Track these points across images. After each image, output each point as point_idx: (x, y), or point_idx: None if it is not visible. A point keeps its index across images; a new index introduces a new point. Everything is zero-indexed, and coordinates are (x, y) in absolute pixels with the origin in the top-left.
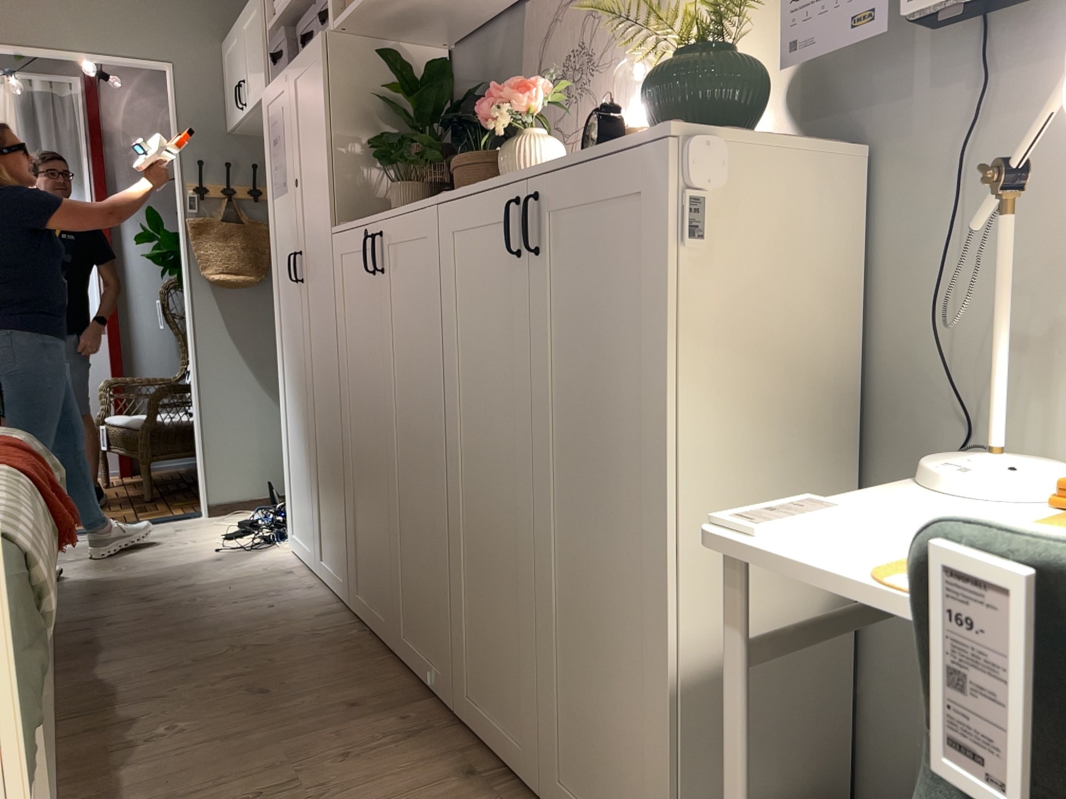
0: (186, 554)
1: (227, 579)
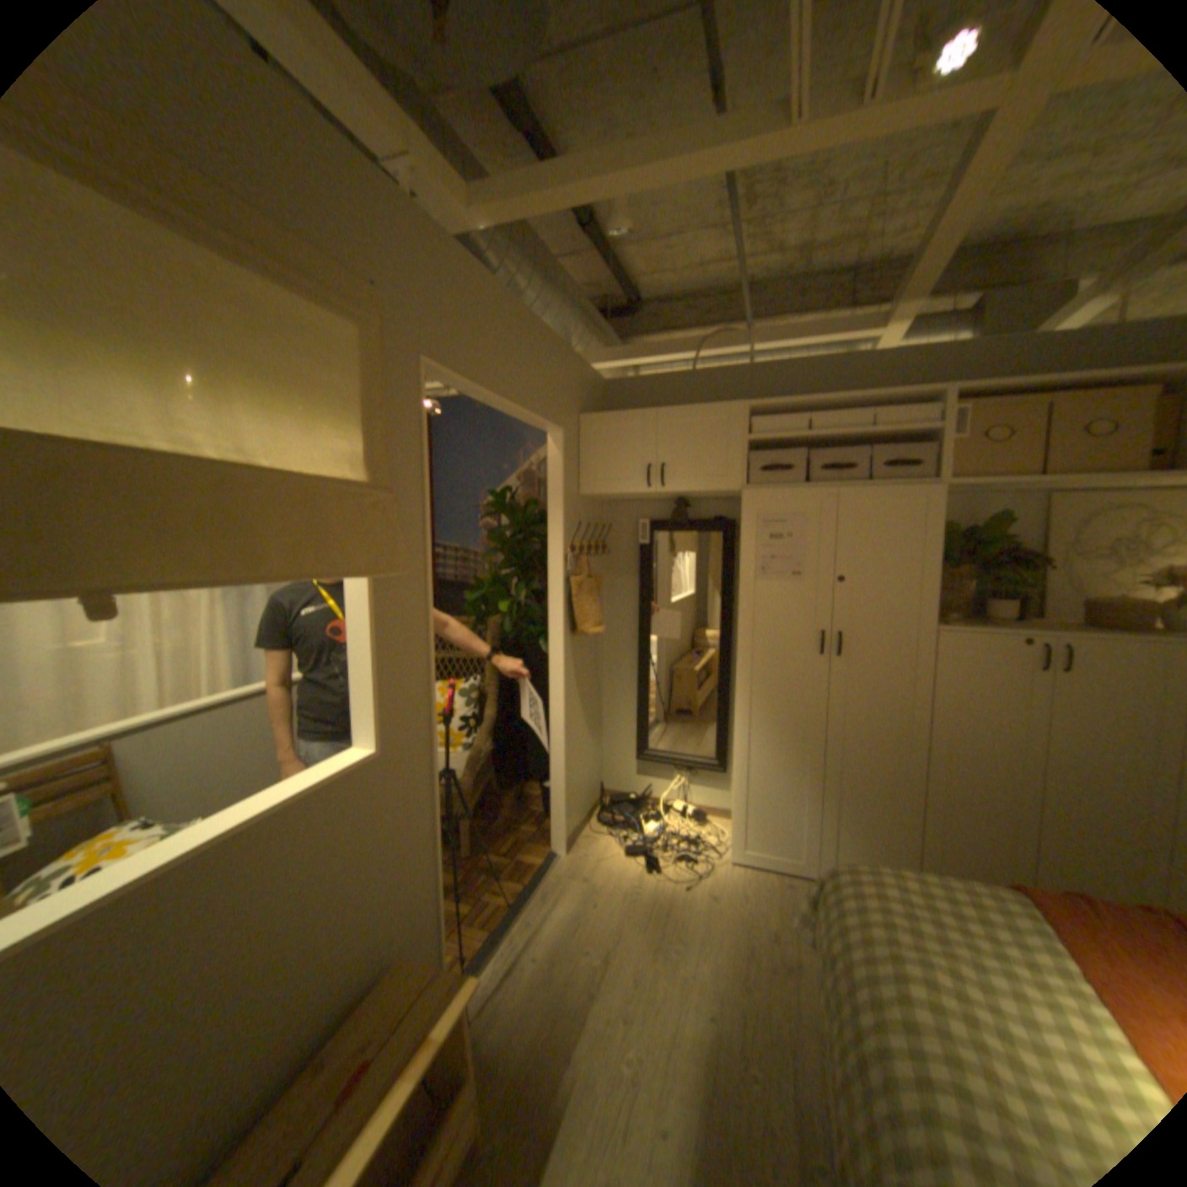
0: (675, 908)
1: (777, 917)
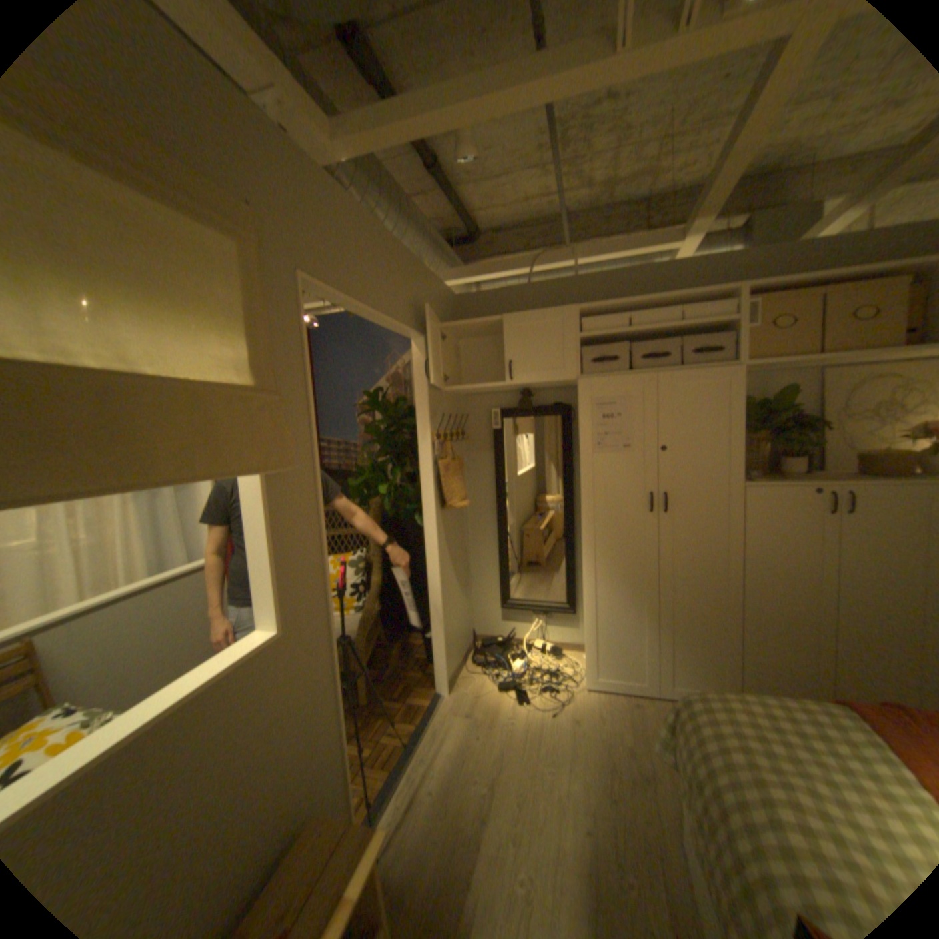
0: (544, 733)
1: (629, 734)
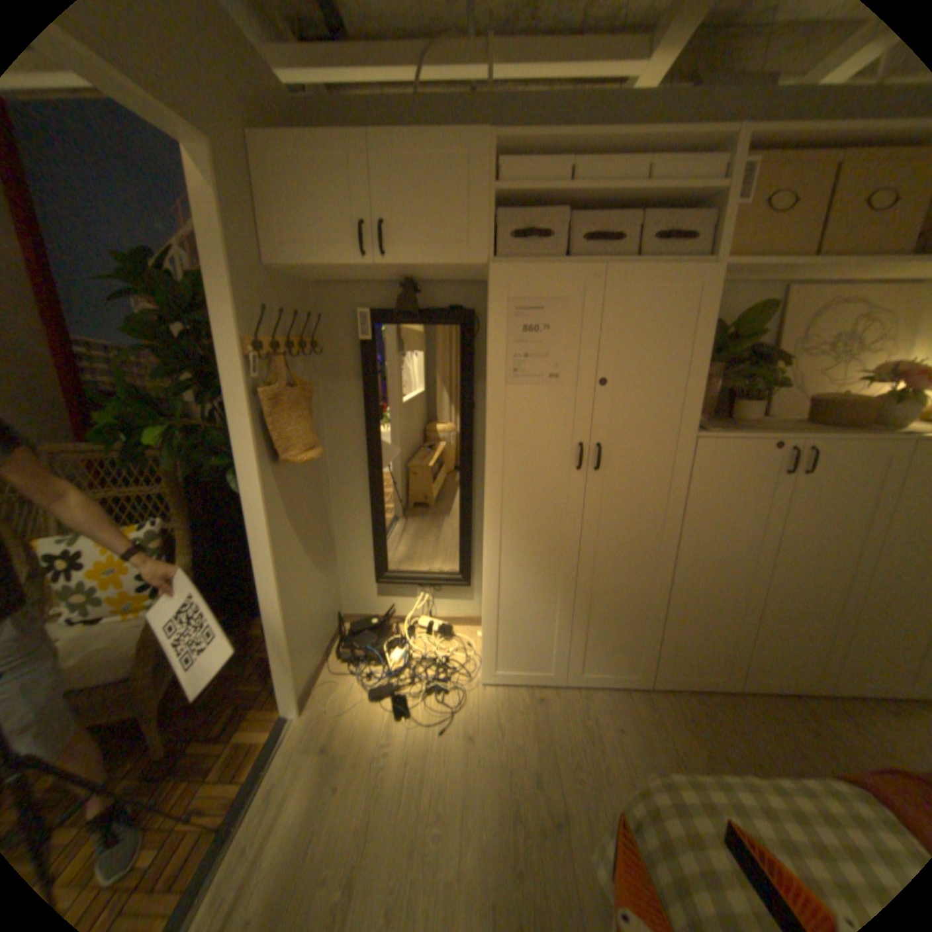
0: (429, 762)
1: (534, 745)
